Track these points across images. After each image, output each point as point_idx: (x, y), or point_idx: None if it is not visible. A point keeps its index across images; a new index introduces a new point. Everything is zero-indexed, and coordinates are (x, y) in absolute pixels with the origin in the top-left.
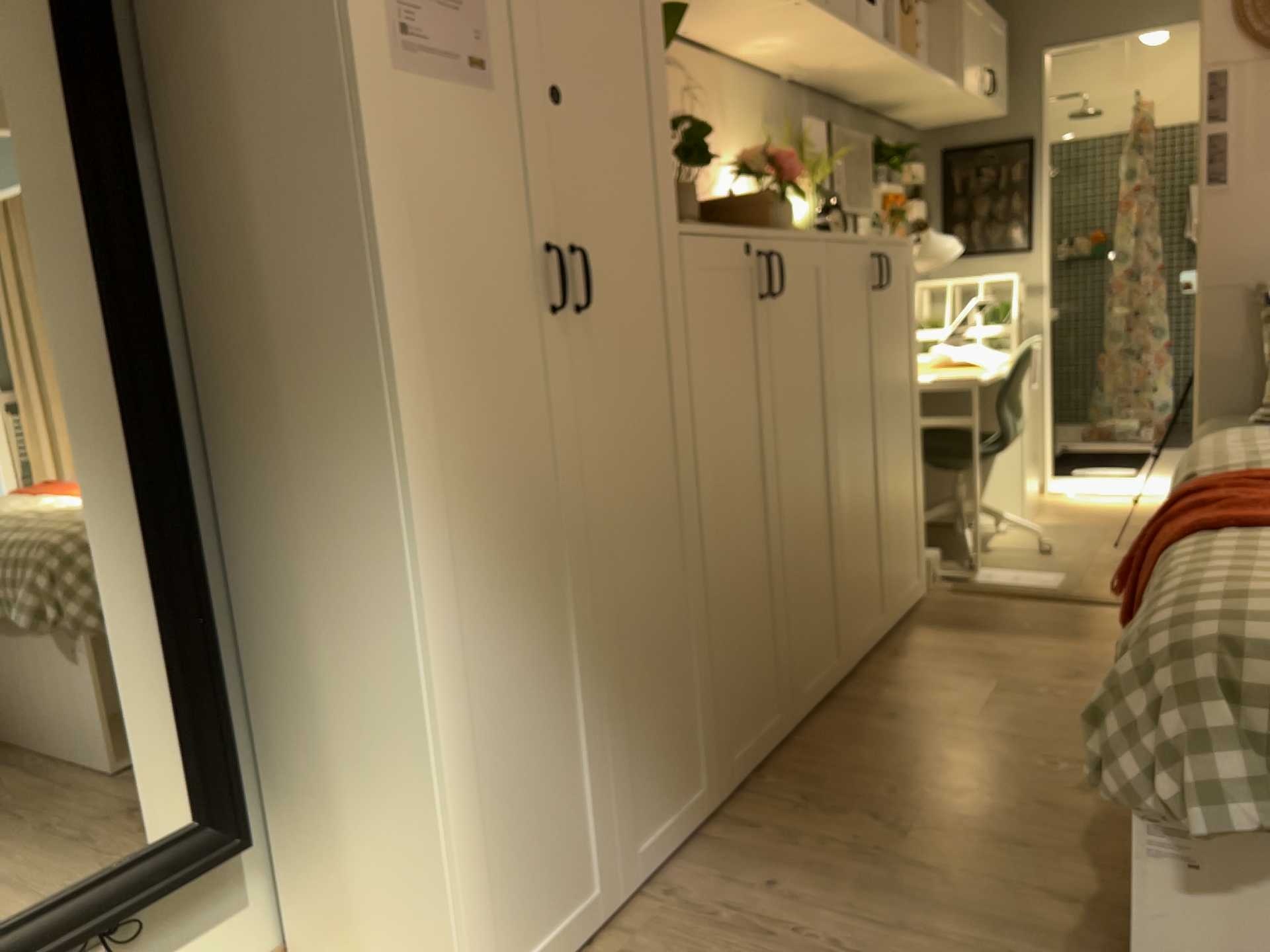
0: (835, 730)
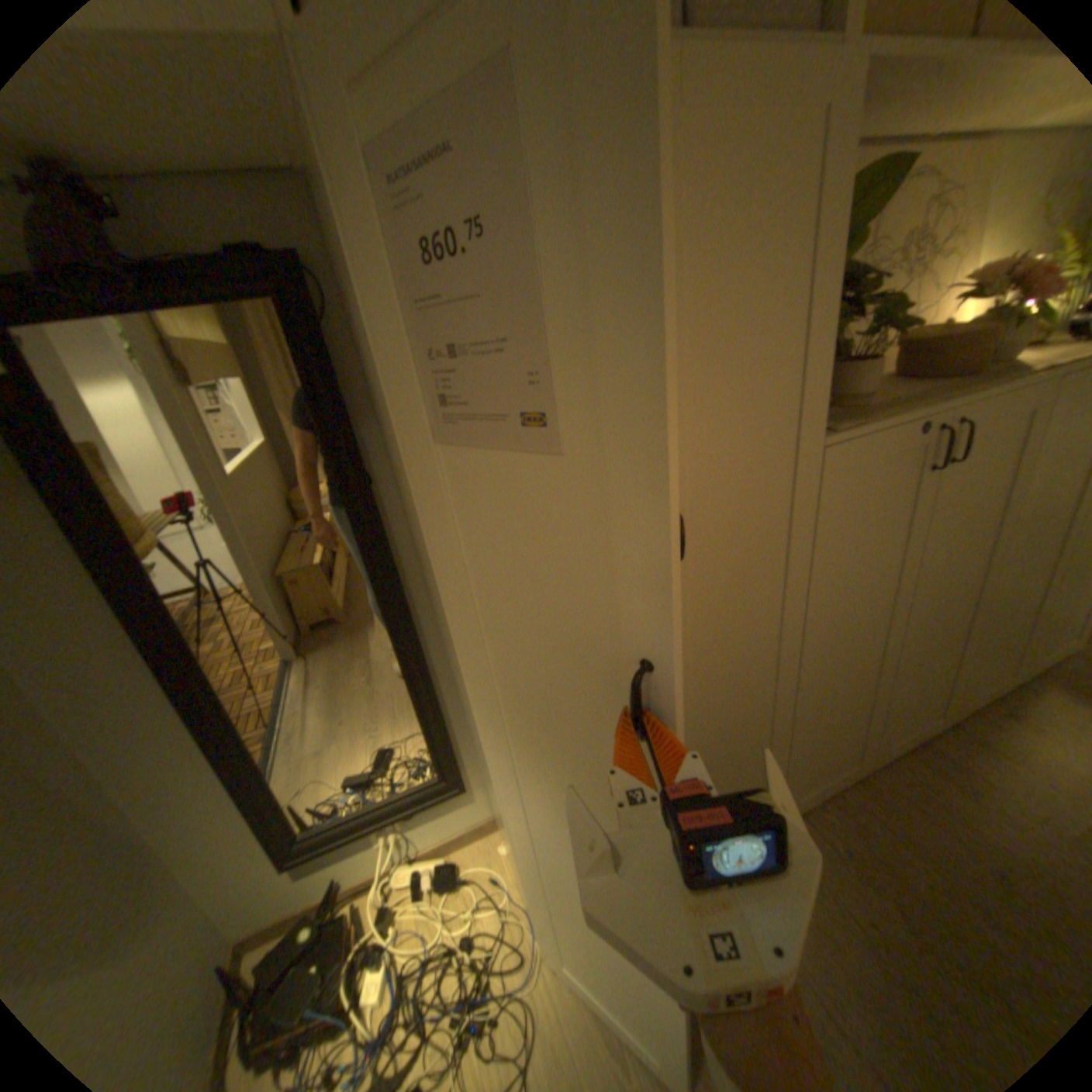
0: (911, 785)
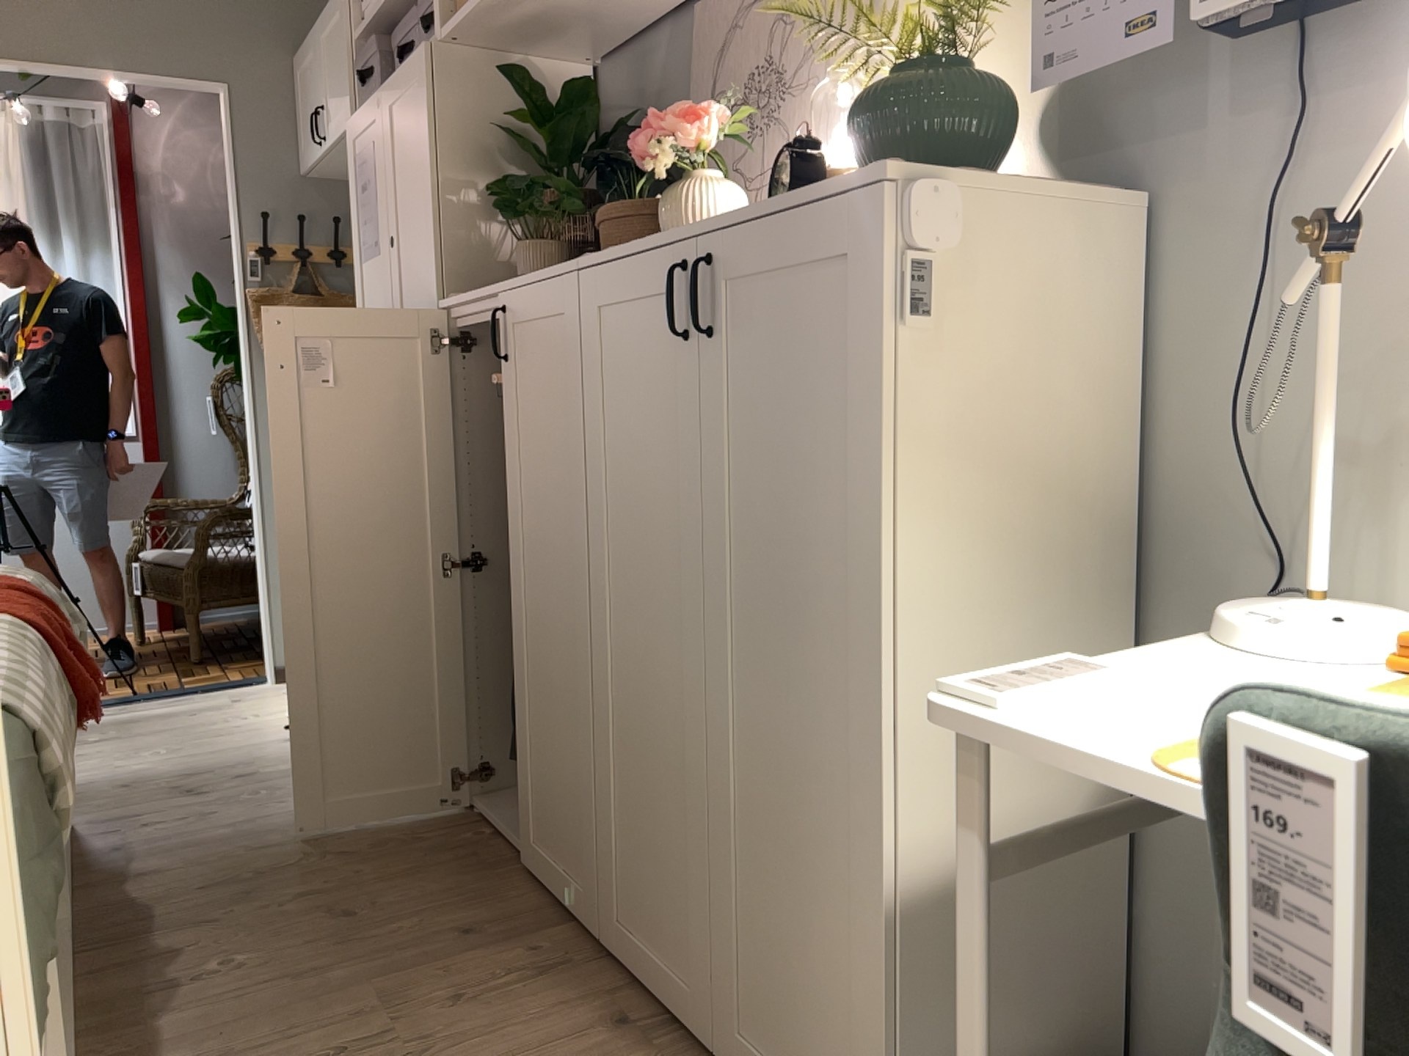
0: (498, 896)
